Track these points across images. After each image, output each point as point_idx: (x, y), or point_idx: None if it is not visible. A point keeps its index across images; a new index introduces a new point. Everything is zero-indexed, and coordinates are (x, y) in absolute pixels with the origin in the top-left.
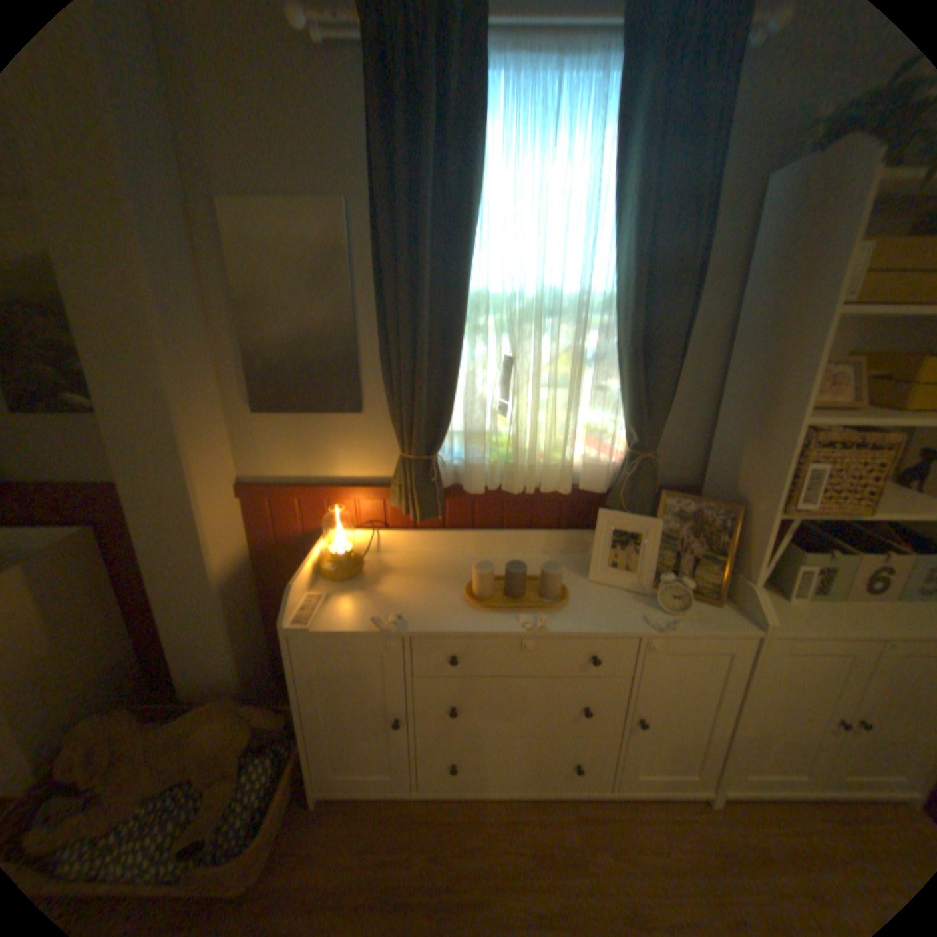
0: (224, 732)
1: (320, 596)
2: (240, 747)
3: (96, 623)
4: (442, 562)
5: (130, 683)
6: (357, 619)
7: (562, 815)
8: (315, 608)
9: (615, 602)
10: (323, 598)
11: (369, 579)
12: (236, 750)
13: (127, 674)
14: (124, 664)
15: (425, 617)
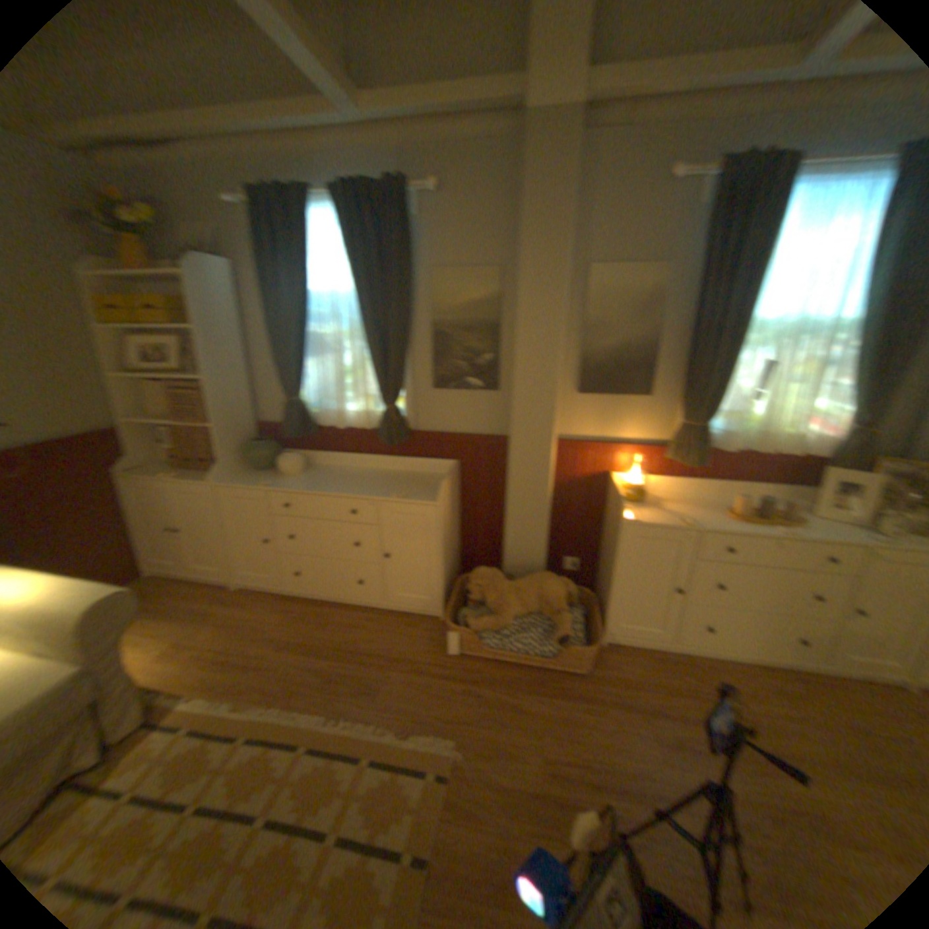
0: (557, 586)
1: (628, 507)
2: (564, 598)
3: (453, 520)
4: (693, 499)
5: (455, 565)
6: (662, 519)
7: (782, 676)
8: (630, 512)
9: (839, 529)
10: (631, 508)
11: (650, 503)
12: (563, 598)
13: (455, 559)
14: (455, 552)
15: (706, 523)
